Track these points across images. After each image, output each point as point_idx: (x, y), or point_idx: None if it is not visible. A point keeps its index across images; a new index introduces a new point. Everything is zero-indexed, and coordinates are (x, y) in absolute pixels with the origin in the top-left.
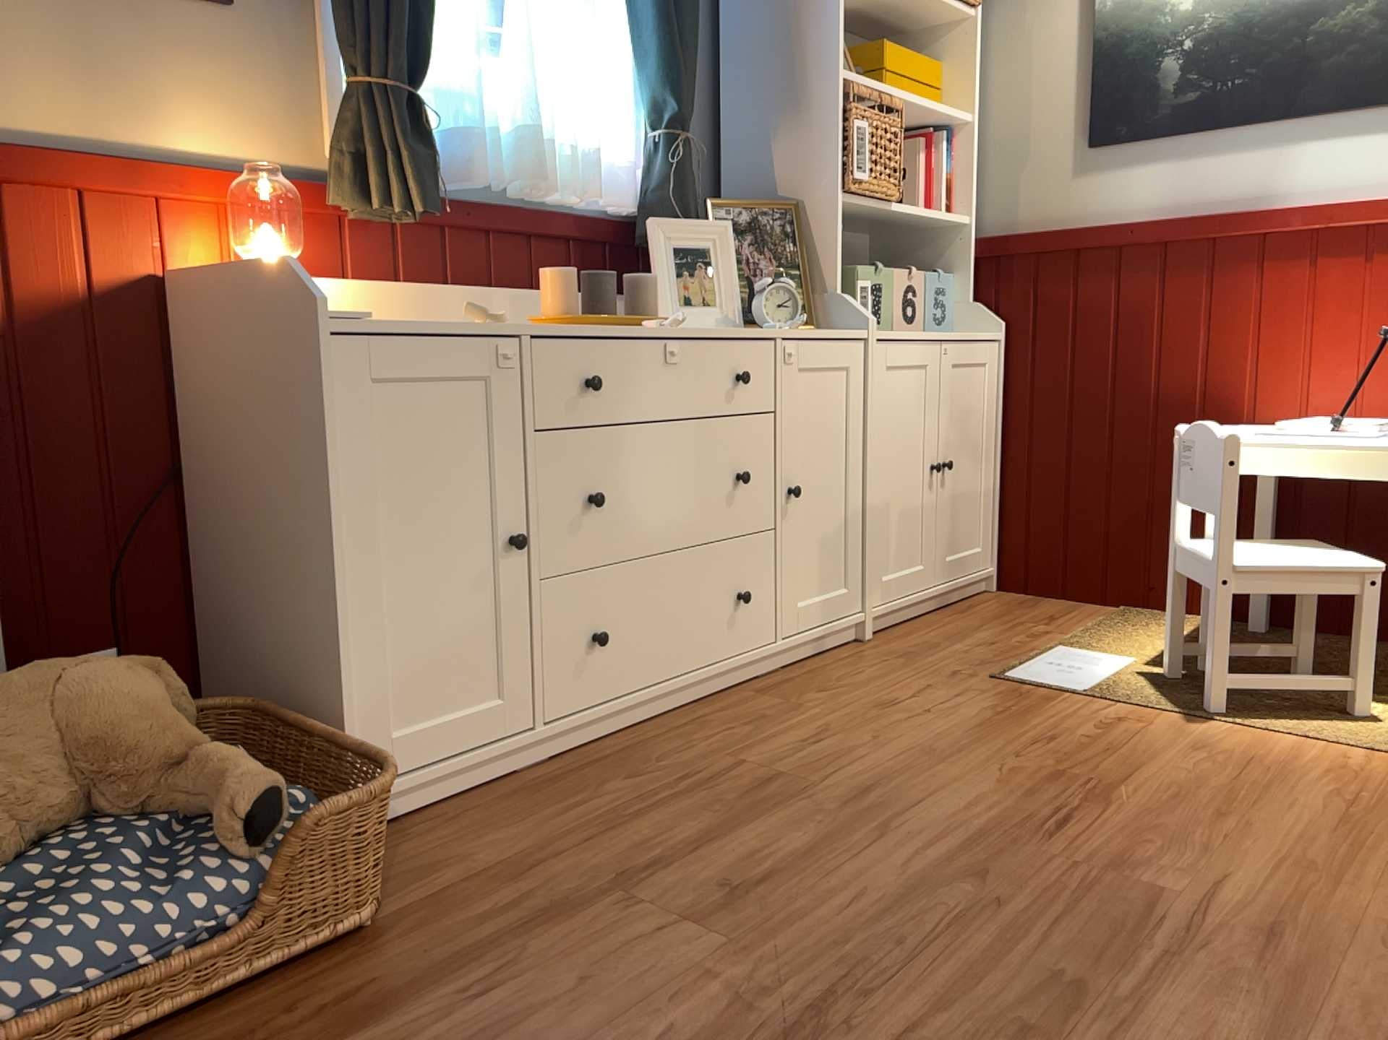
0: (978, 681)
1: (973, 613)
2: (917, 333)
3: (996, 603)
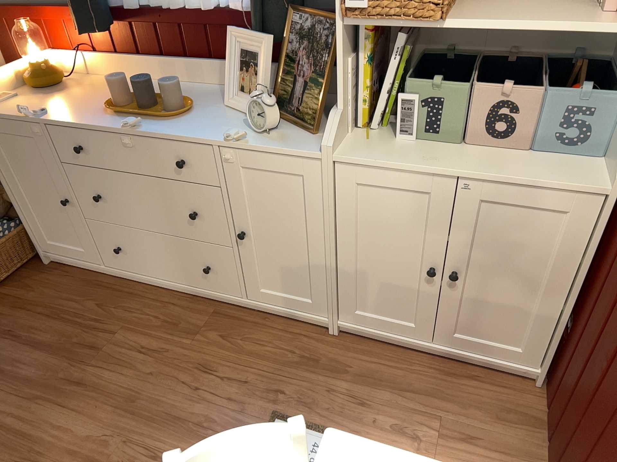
0: (265, 403)
1: (445, 379)
2: (462, 158)
3: (492, 389)
